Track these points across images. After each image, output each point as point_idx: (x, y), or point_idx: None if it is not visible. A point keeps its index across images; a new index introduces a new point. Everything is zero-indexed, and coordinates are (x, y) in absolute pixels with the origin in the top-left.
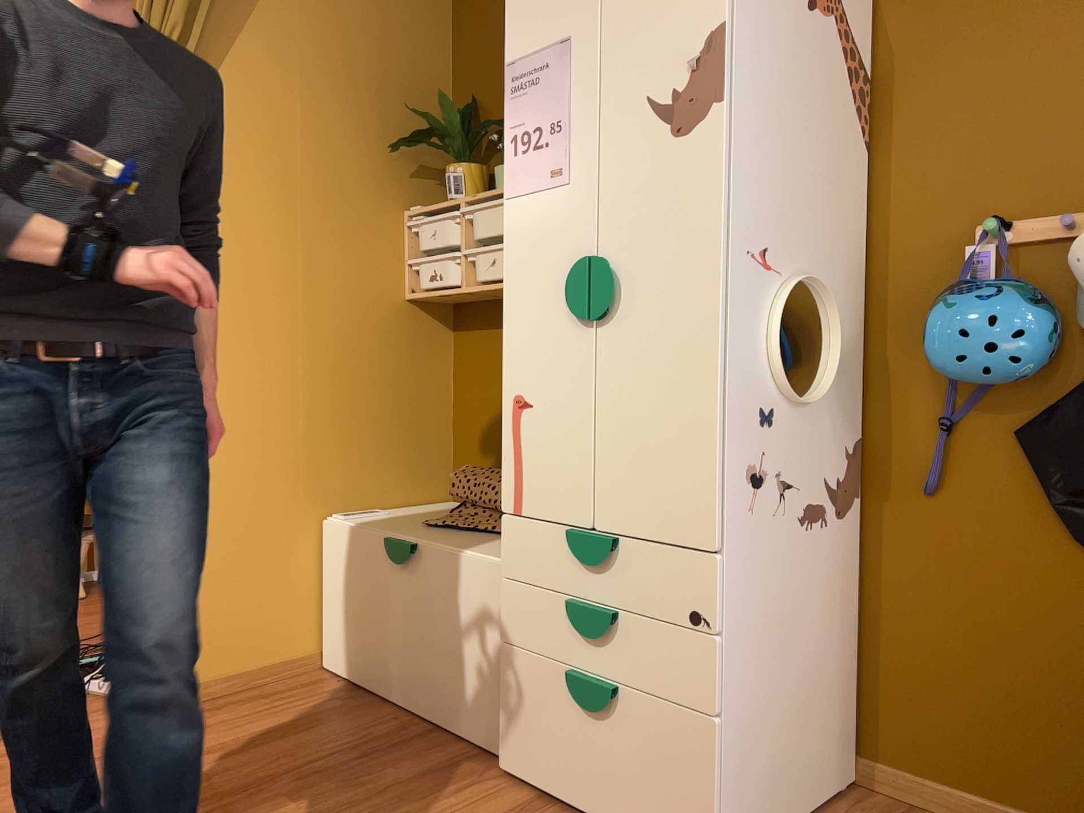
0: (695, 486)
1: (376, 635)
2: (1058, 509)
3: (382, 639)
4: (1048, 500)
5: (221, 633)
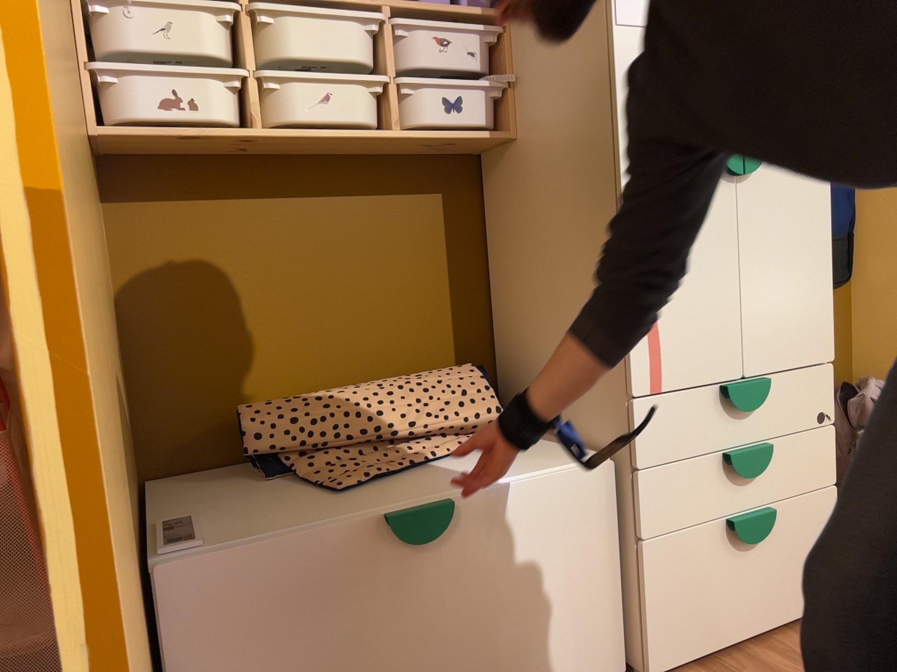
0: (819, 313)
1: None
2: None
3: None
4: None
5: None
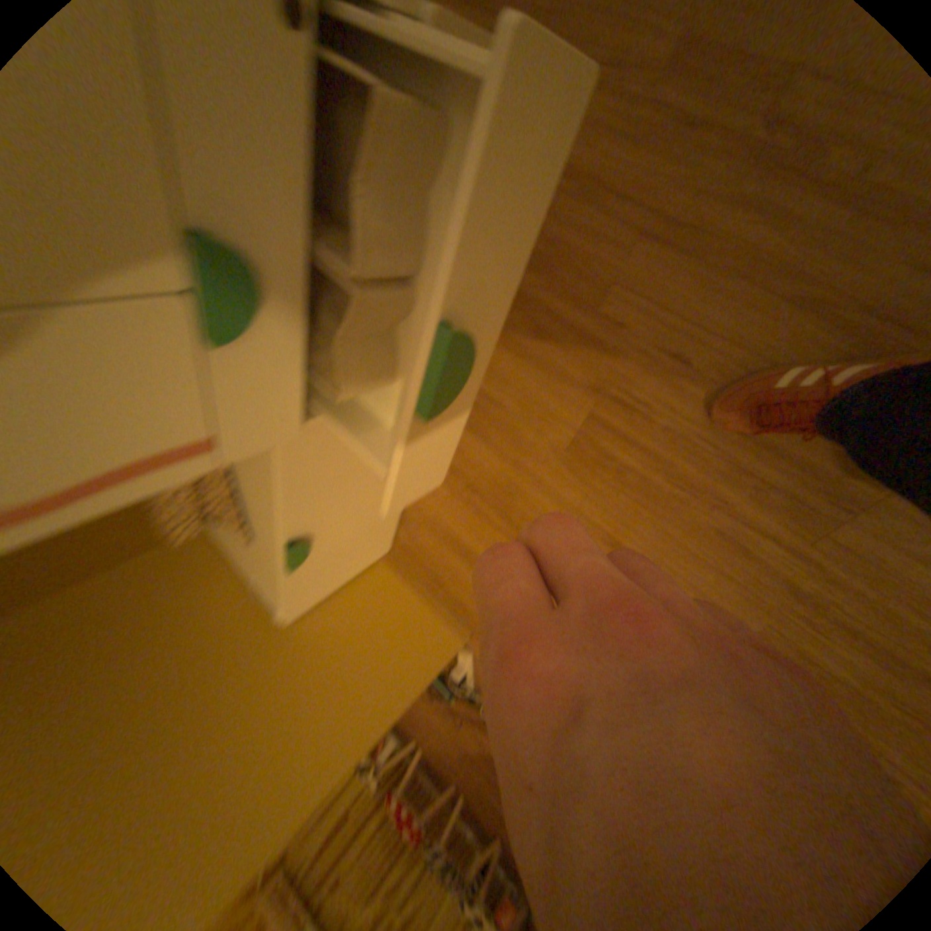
0: None
1: (367, 529)
2: None
3: (368, 523)
4: None
5: (412, 637)
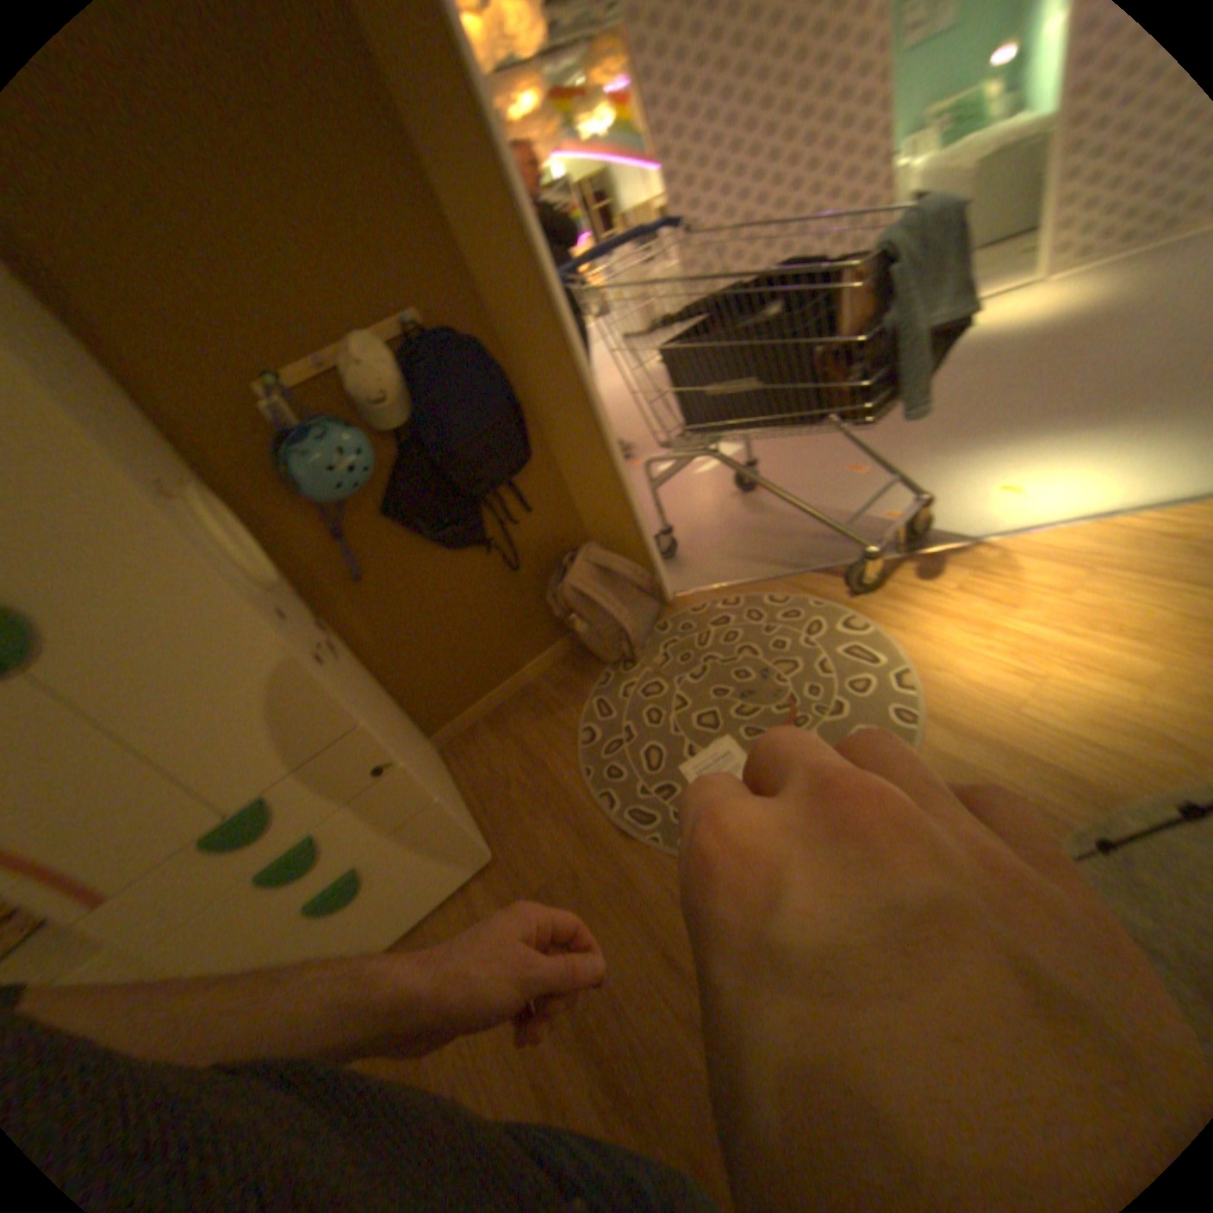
0: (303, 703)
1: None
2: (431, 539)
3: None
4: (425, 538)
5: None
